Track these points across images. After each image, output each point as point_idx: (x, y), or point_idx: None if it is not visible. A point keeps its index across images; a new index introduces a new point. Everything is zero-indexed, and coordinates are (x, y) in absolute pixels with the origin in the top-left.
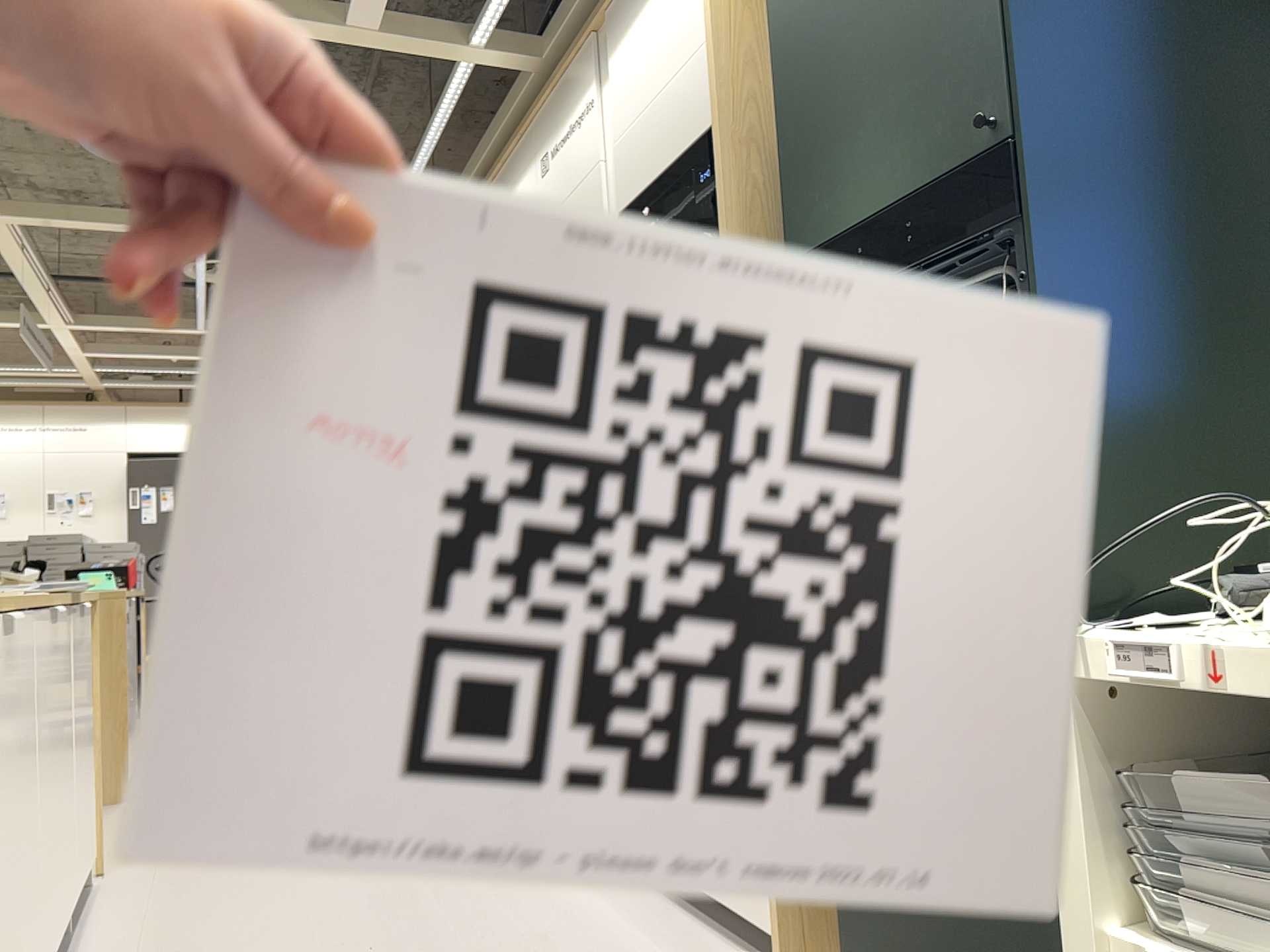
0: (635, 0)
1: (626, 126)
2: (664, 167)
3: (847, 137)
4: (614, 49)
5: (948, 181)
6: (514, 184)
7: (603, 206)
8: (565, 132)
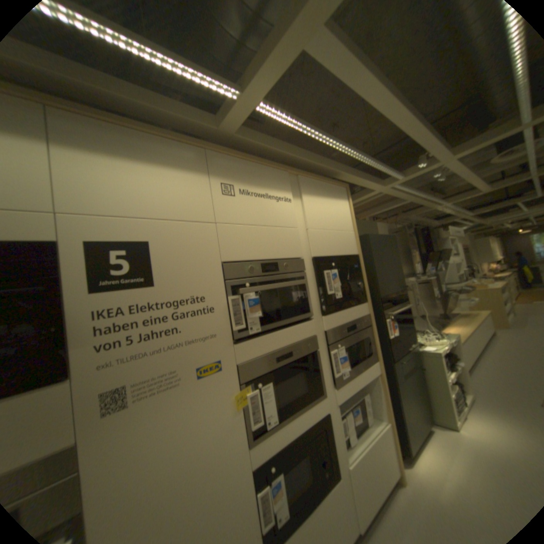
0: (318, 189)
1: (315, 227)
2: (337, 254)
3: (387, 277)
4: (305, 193)
5: (398, 292)
6: (152, 160)
7: (299, 248)
8: (258, 191)
